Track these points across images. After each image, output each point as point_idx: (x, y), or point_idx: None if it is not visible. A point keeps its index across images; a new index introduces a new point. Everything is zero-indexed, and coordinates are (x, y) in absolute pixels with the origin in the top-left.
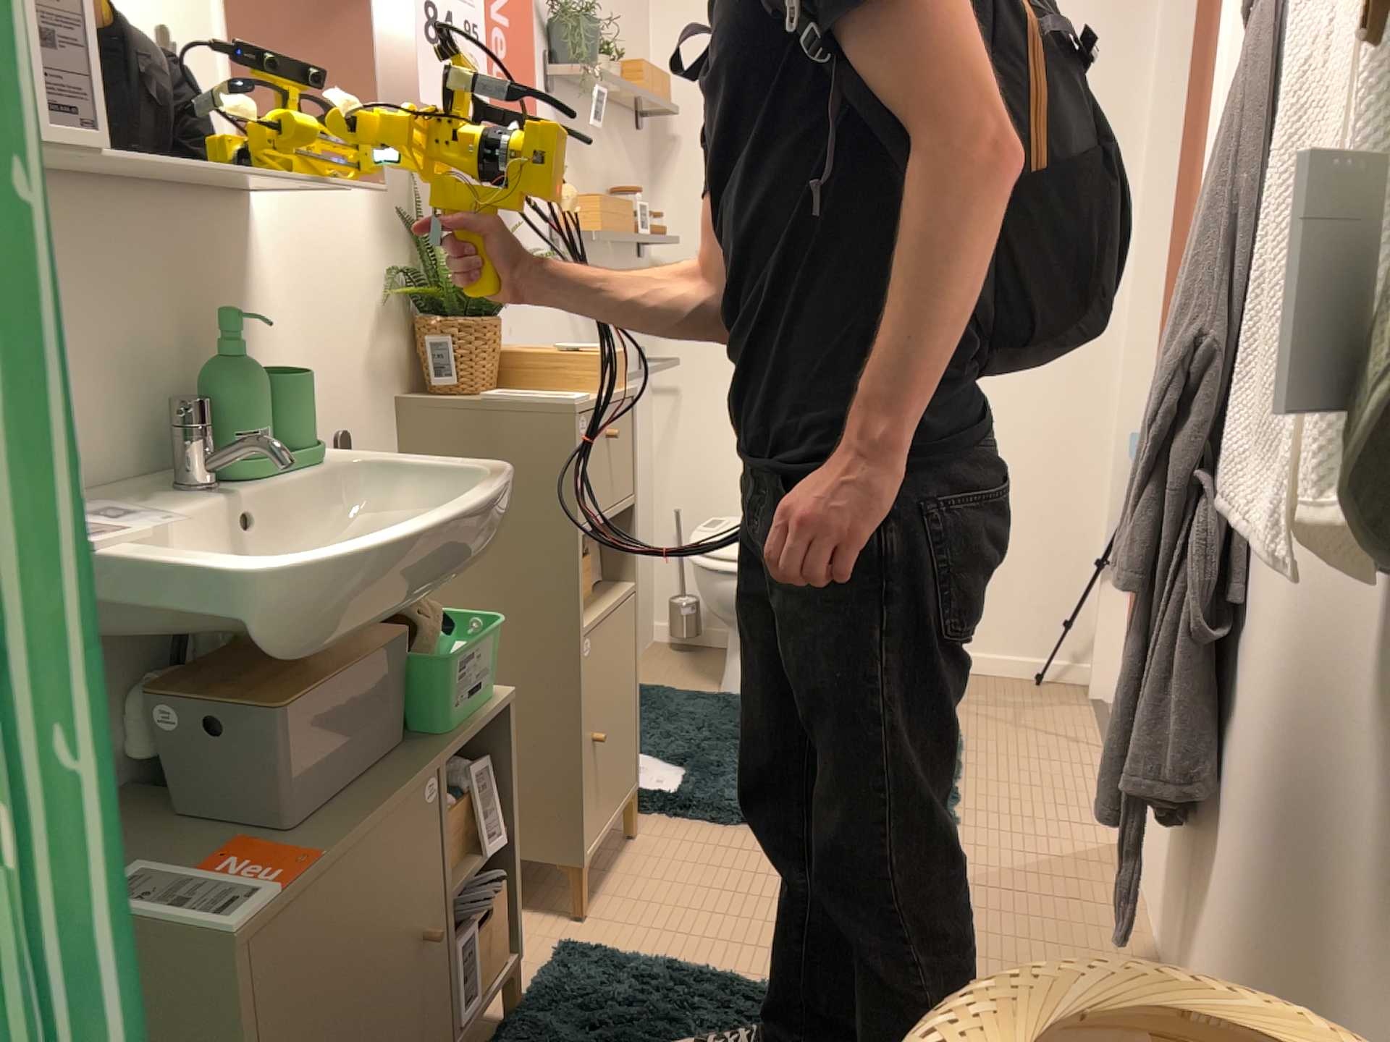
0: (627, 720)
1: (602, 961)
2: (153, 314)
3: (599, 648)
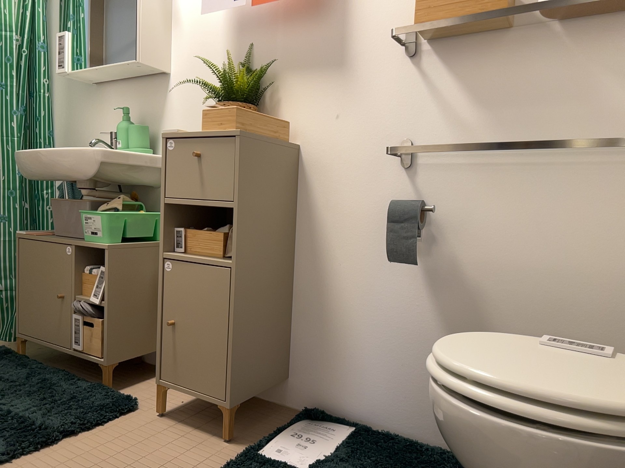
0: (213, 341)
1: (112, 398)
2: (139, 114)
3: (182, 272)
